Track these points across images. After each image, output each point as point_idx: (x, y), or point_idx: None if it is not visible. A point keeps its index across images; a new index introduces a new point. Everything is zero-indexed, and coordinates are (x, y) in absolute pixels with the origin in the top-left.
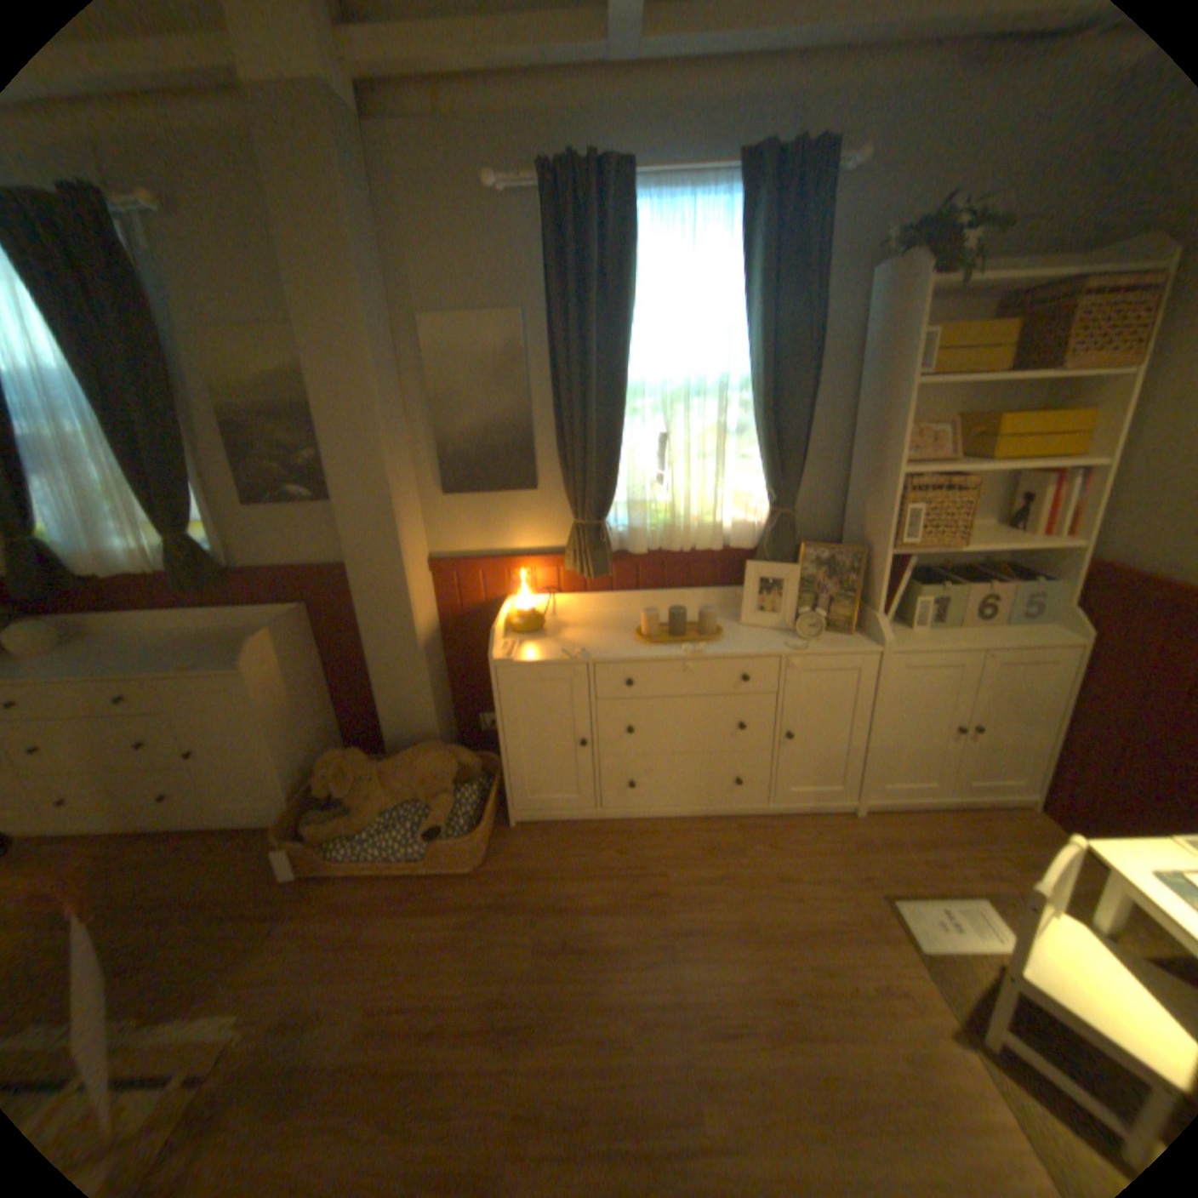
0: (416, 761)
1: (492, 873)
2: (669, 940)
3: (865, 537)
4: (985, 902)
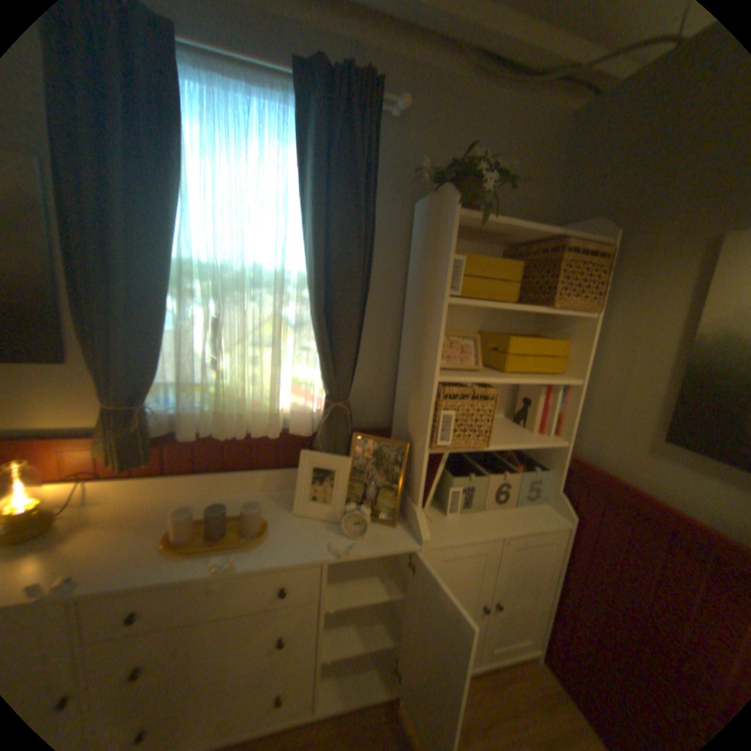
0: None
1: None
2: None
3: (409, 431)
4: None
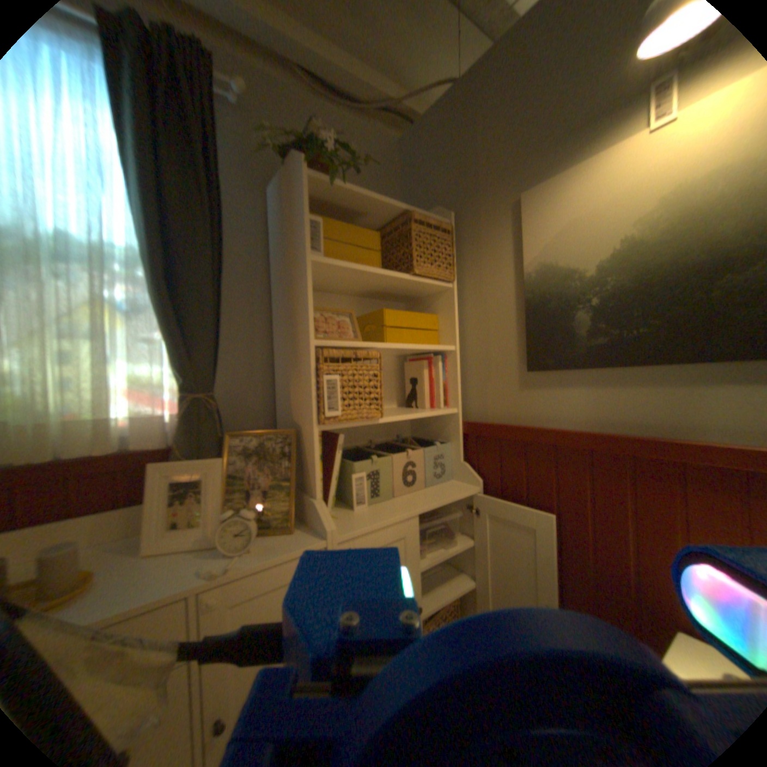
0: None
1: None
2: None
3: (296, 419)
4: None
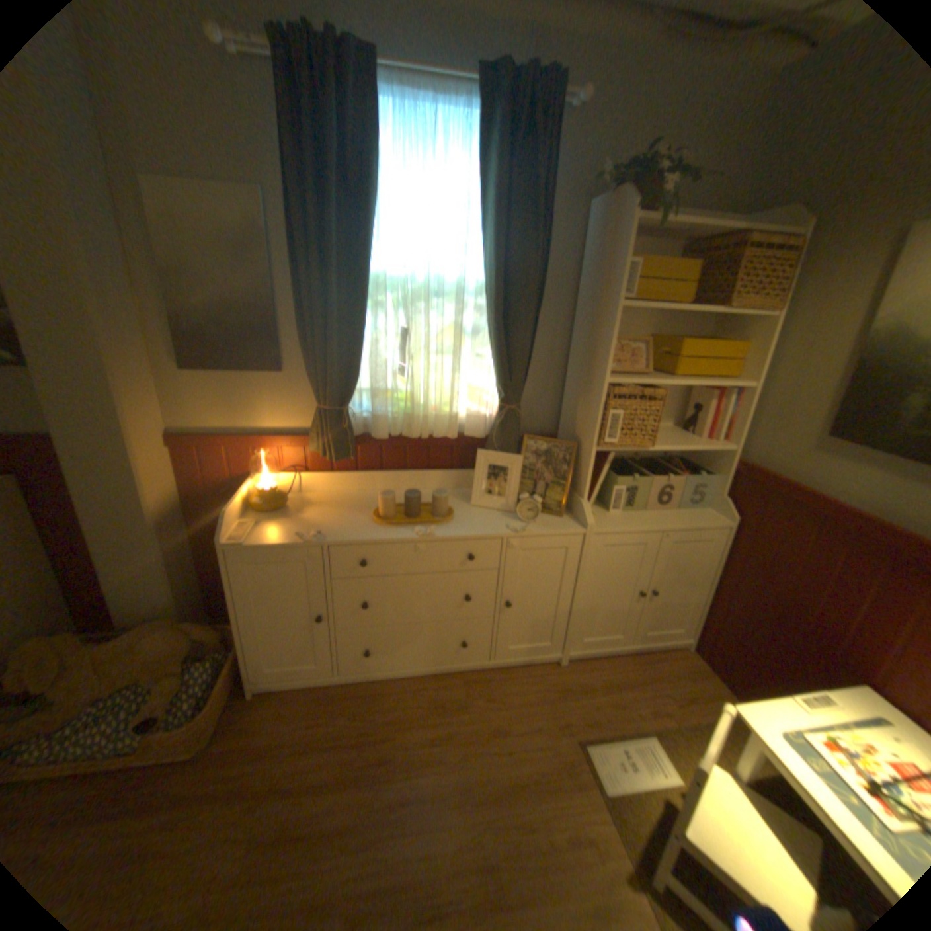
0: (141, 643)
1: (220, 753)
2: (389, 810)
3: (576, 433)
4: (654, 739)
